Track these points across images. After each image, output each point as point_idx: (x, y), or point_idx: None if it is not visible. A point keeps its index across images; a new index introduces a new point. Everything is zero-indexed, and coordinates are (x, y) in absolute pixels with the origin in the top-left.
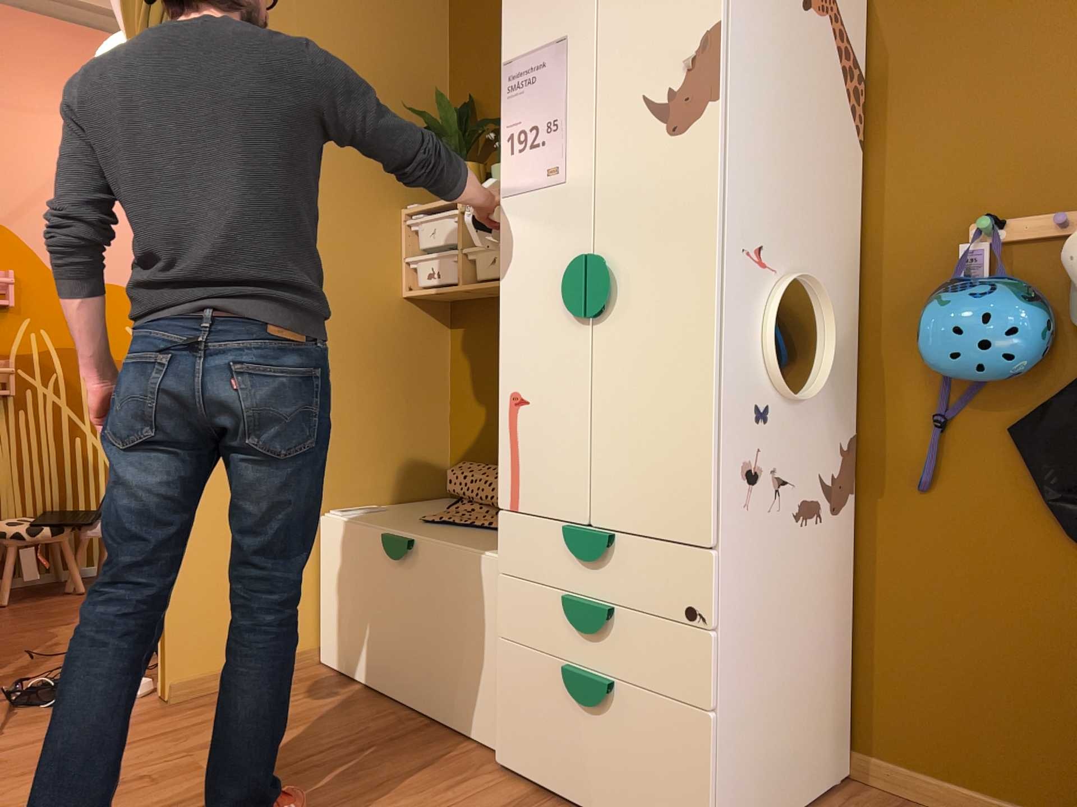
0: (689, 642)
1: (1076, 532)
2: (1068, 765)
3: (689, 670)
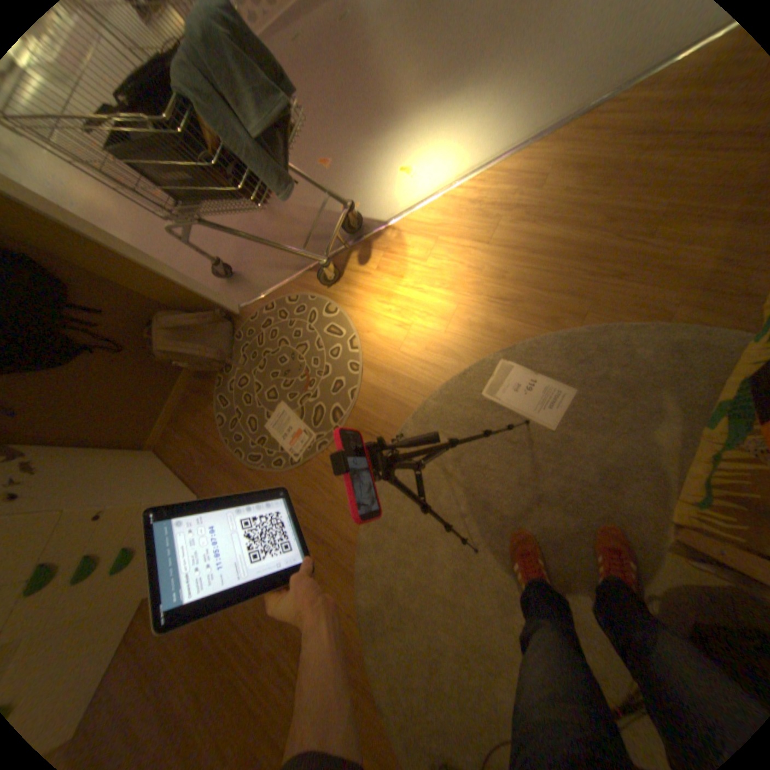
0: (108, 519)
1: (59, 365)
2: (153, 387)
3: (120, 518)
